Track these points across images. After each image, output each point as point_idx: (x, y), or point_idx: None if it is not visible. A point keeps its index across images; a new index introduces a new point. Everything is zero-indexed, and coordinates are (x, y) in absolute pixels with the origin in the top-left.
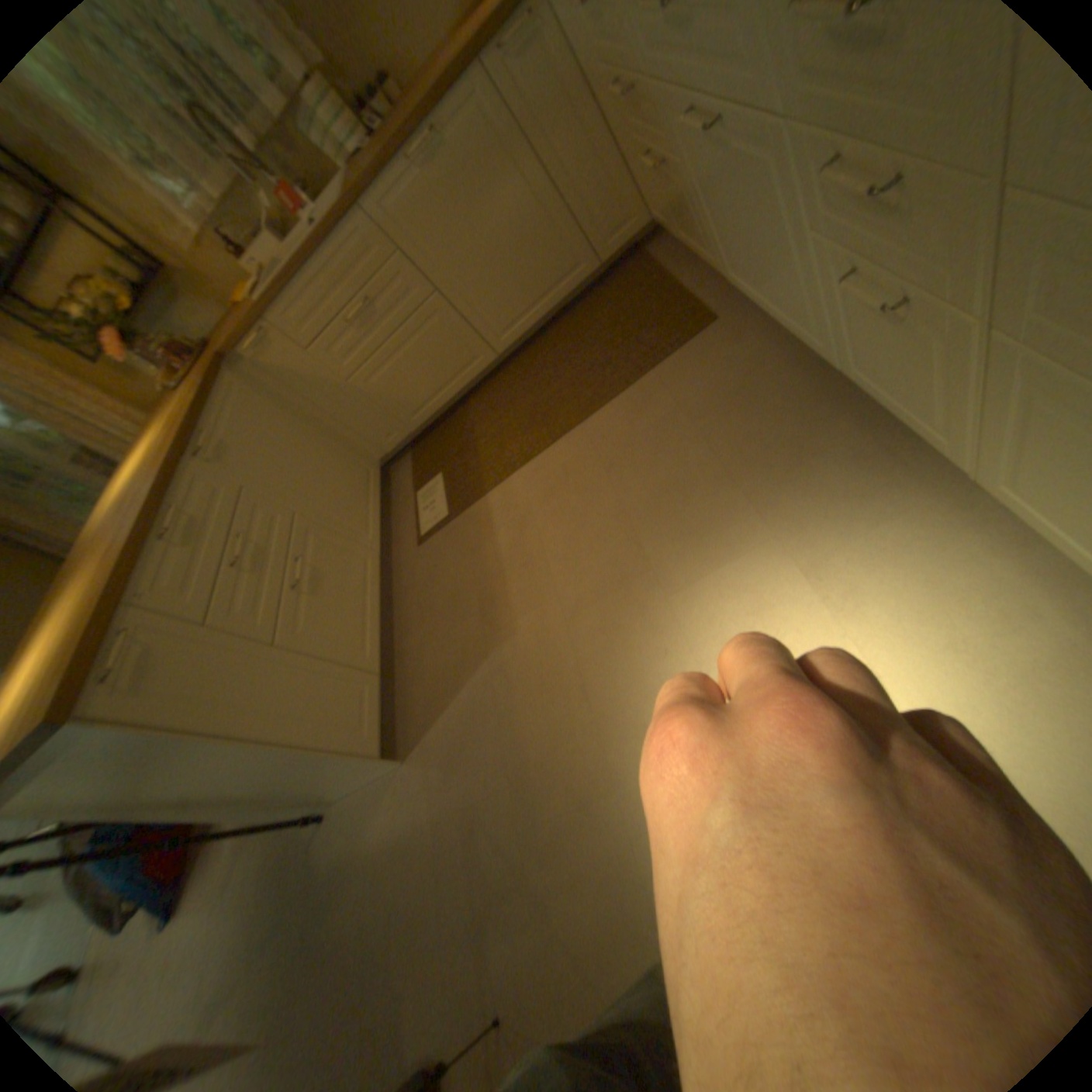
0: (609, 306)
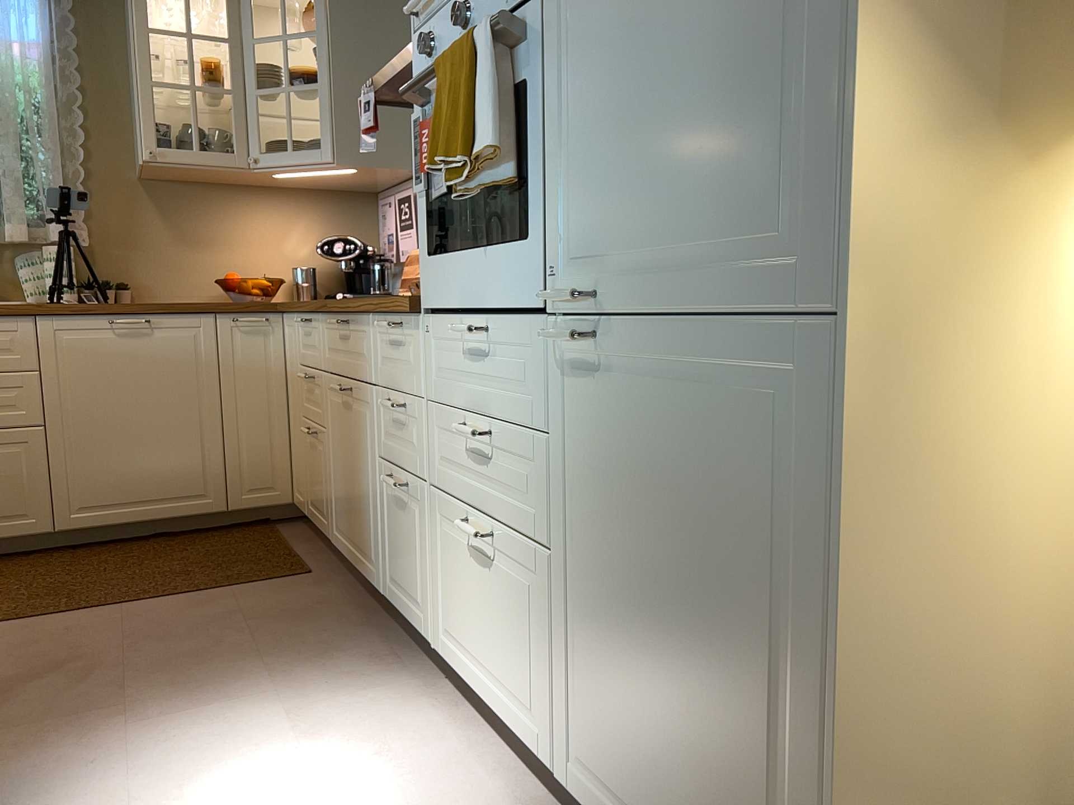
0: (214, 545)
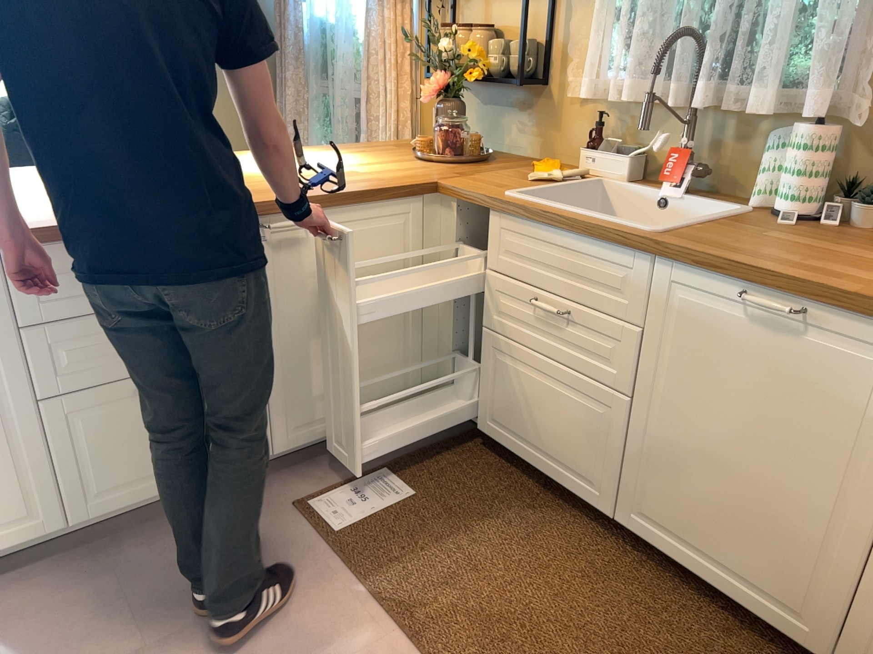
0: None
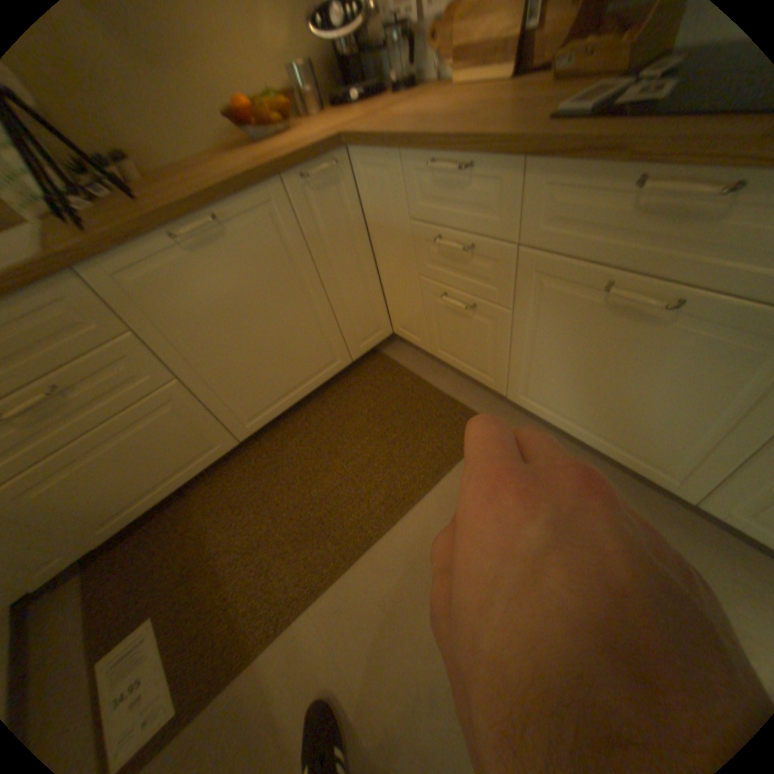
0: (365, 399)
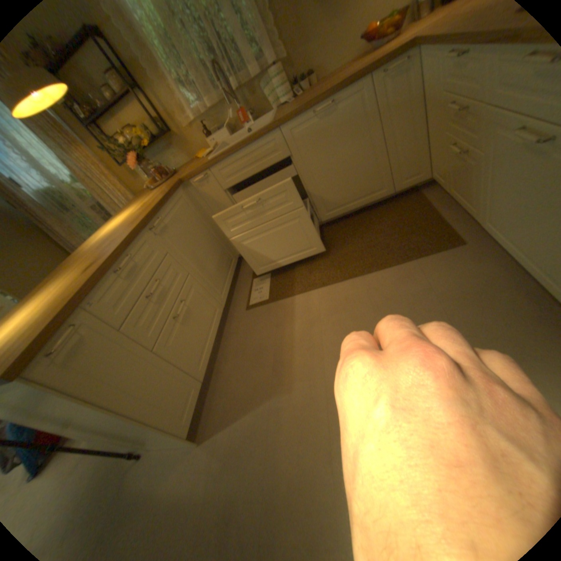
0: (394, 215)
